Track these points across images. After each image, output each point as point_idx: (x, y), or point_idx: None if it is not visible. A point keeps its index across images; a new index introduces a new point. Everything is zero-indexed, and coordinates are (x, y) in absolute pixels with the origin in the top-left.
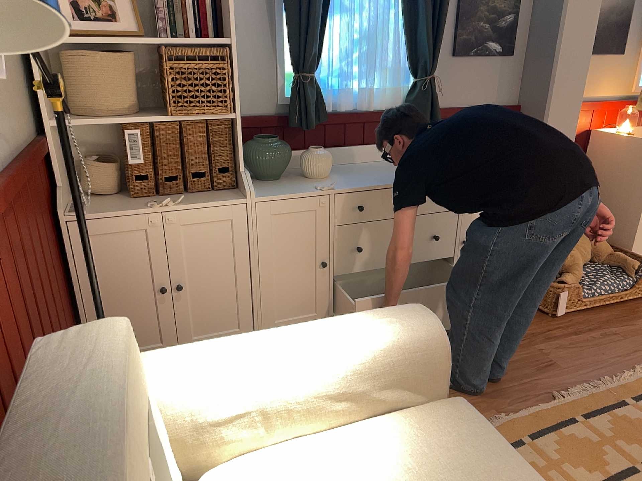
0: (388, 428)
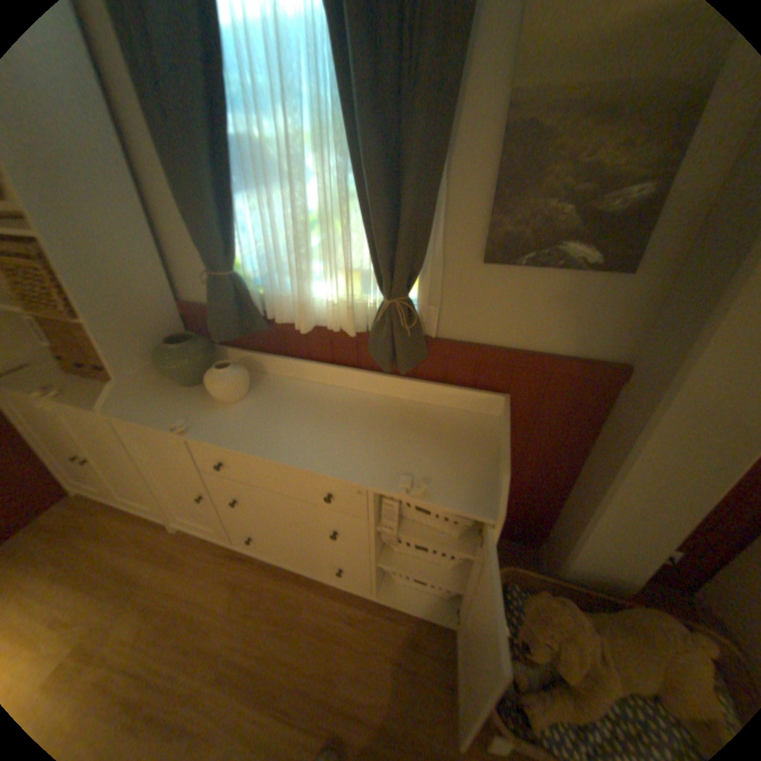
0: None
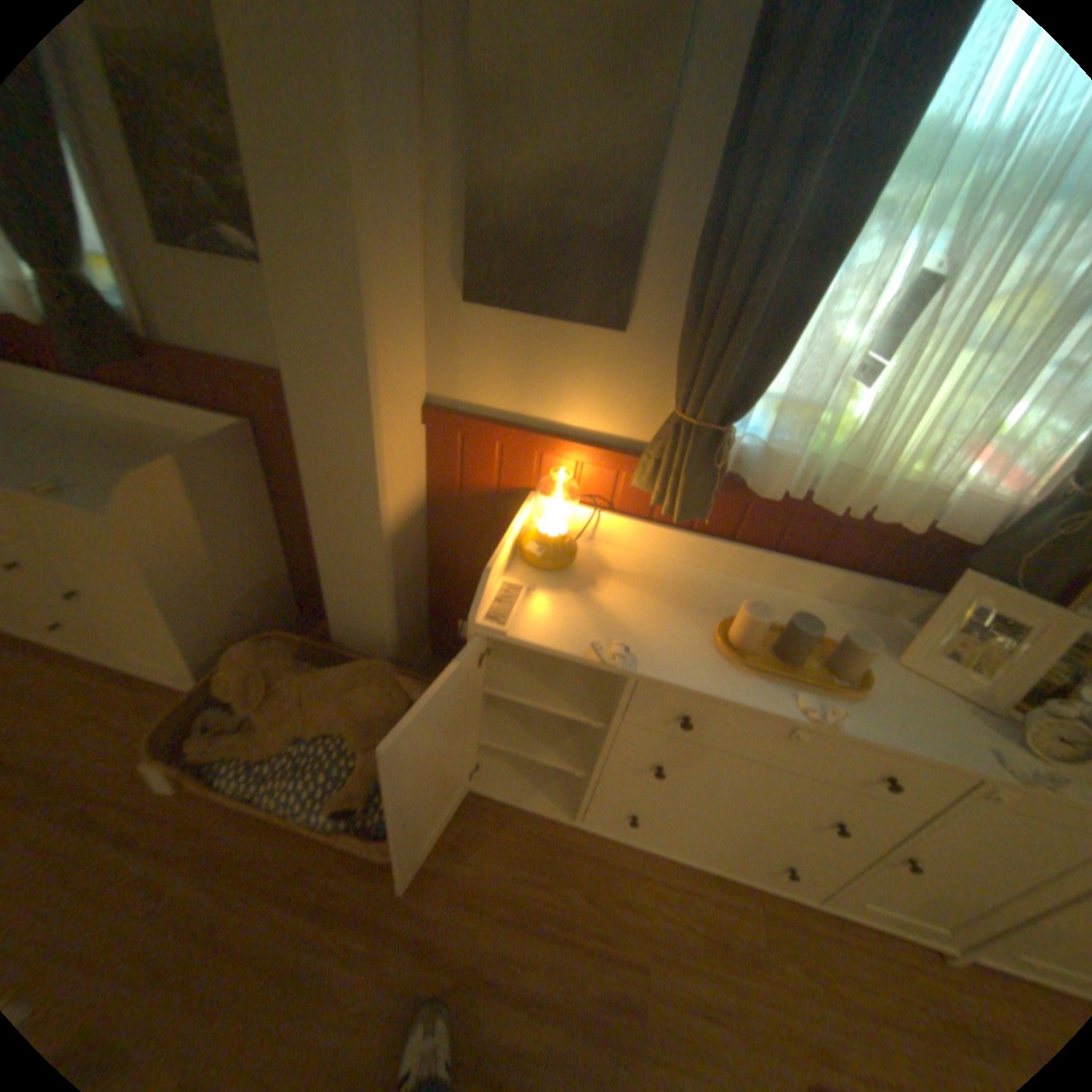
0: None
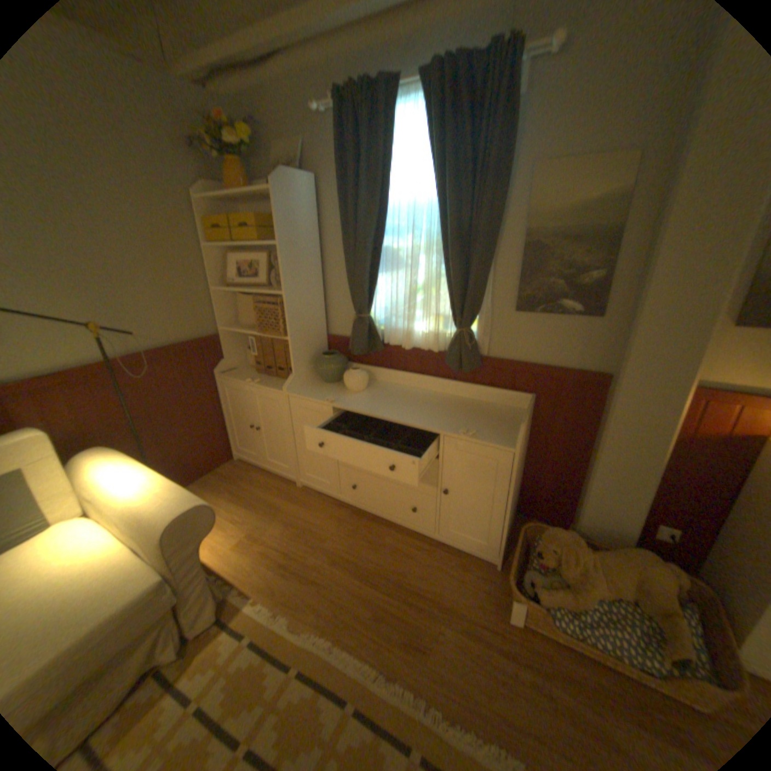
0: (116, 560)
